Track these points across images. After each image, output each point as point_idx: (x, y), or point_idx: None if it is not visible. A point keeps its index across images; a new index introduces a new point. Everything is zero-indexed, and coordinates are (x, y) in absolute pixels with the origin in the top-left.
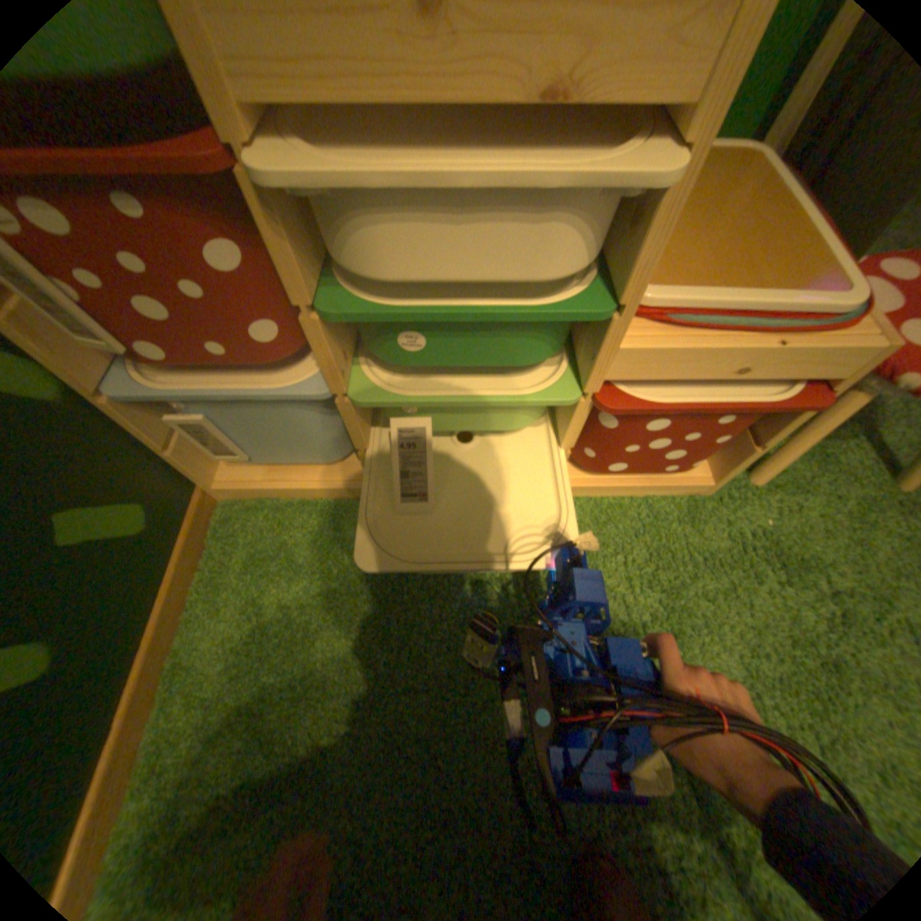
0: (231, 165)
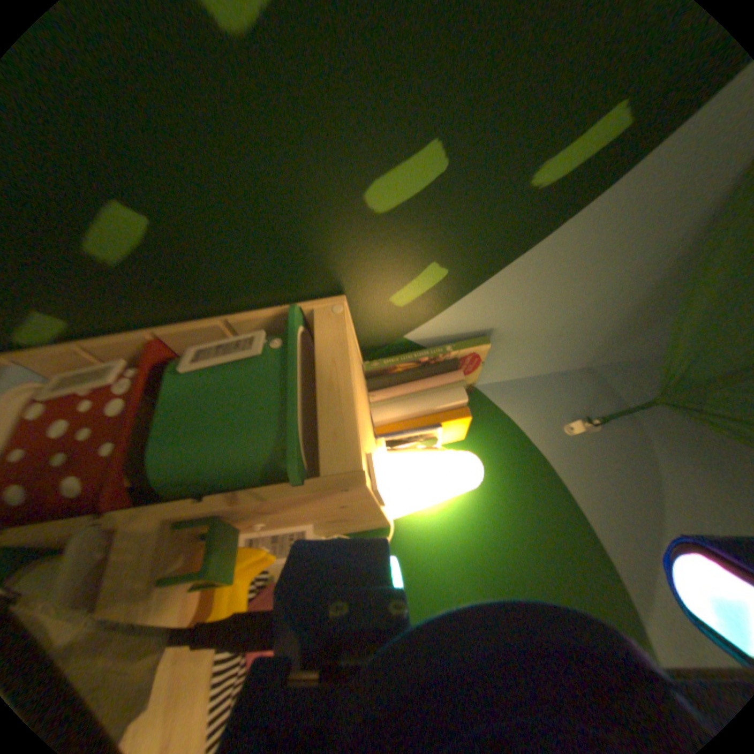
0: (98, 506)
